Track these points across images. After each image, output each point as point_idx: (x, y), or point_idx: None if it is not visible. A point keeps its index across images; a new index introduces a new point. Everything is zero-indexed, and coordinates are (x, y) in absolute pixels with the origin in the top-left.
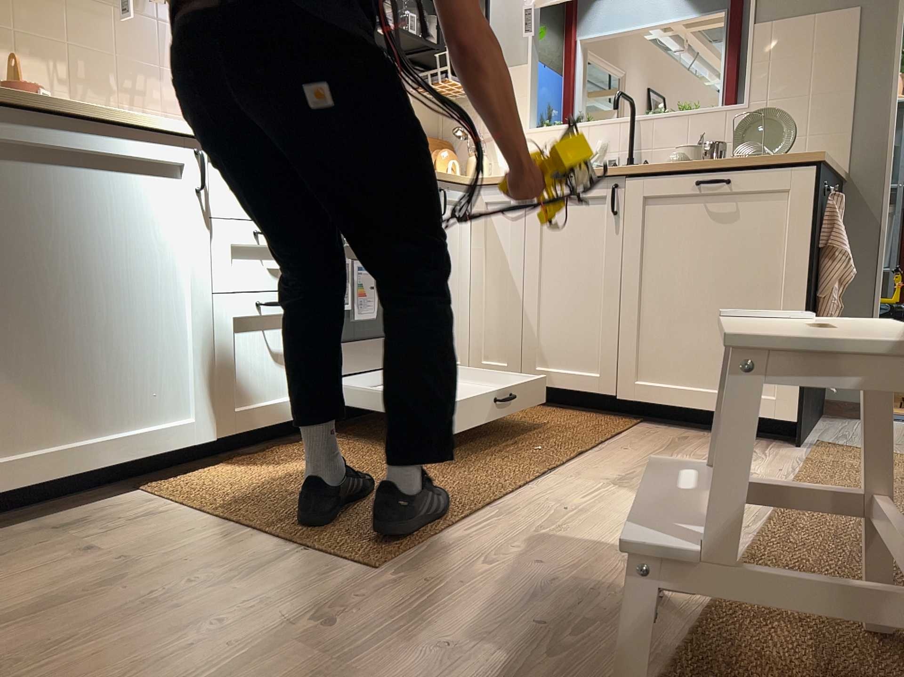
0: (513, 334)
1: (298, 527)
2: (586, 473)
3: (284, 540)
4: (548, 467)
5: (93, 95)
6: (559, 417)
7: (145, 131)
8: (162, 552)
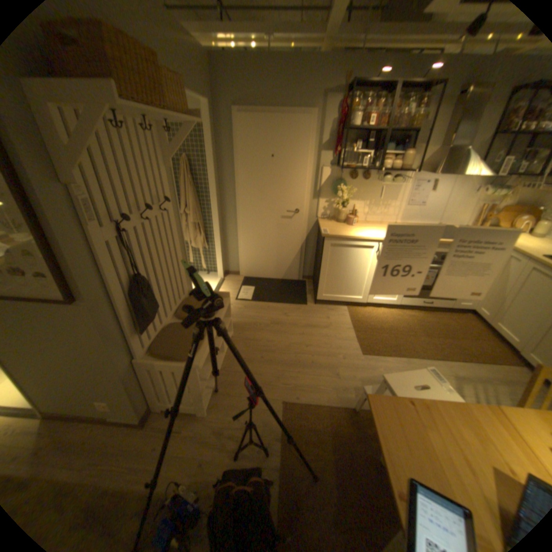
0: (497, 307)
1: (362, 335)
2: (453, 369)
3: (356, 337)
4: (445, 359)
5: (374, 207)
6: (489, 345)
7: (366, 240)
8: (337, 325)
